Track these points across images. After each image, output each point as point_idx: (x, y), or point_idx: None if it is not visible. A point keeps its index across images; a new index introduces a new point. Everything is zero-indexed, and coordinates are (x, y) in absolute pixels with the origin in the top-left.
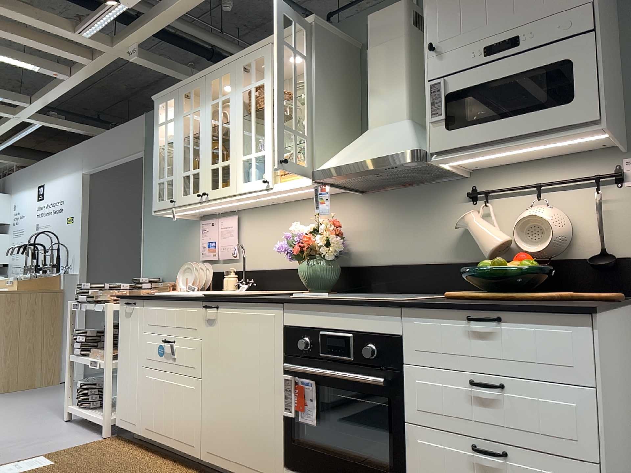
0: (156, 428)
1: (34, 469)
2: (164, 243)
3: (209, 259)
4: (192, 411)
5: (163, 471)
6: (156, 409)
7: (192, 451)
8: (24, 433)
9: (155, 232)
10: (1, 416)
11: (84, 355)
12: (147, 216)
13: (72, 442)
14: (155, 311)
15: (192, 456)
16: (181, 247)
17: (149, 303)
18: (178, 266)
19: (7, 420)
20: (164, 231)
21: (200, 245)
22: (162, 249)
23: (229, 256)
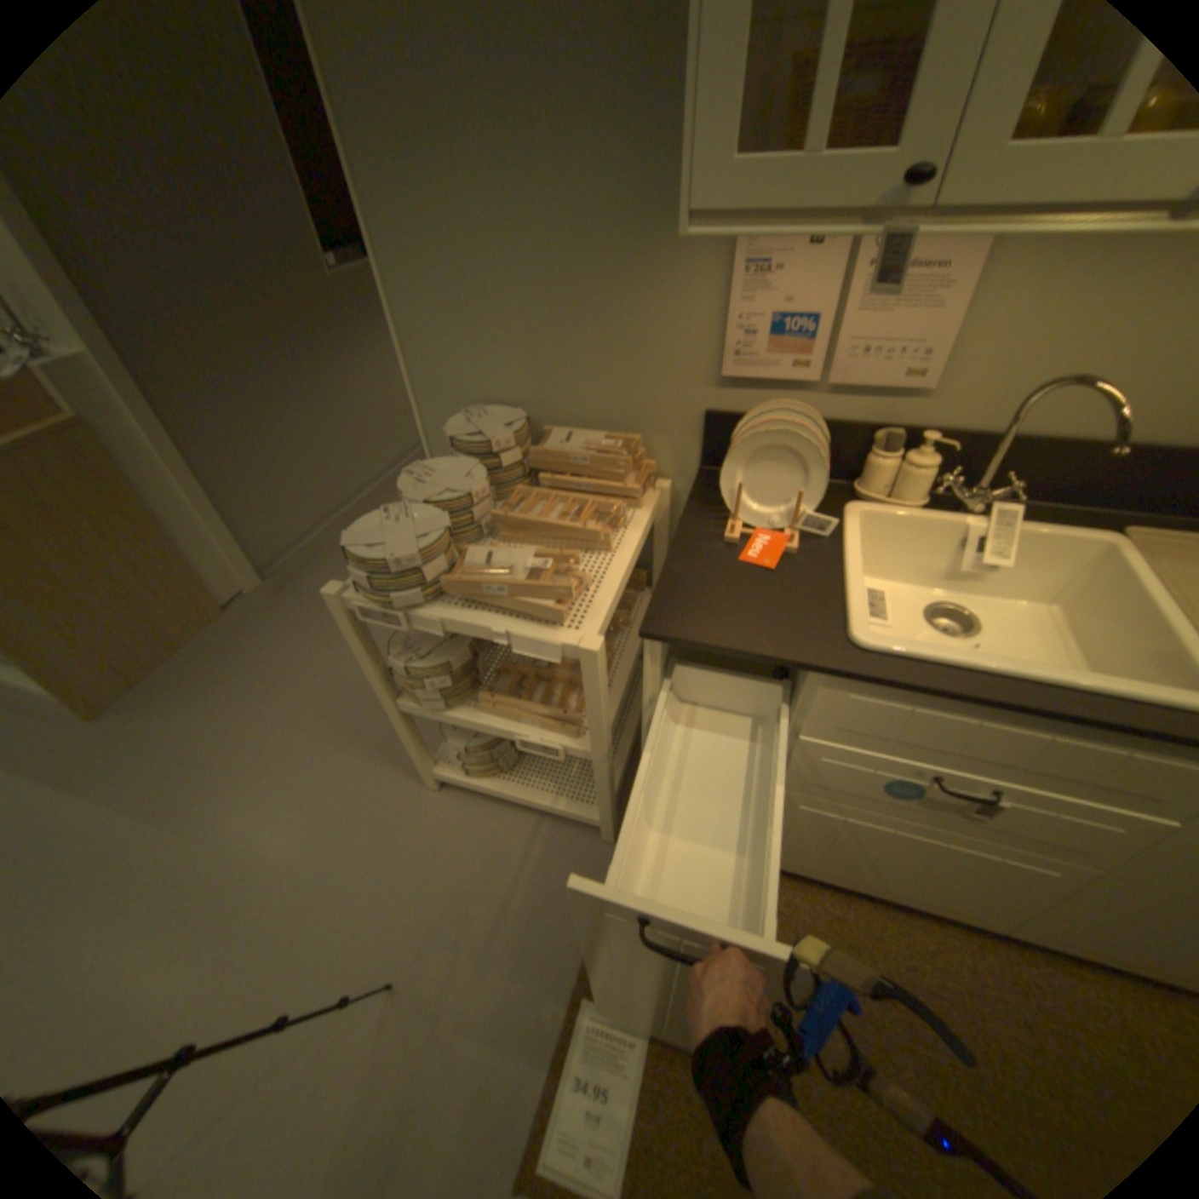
0: (829, 872)
1: (642, 1080)
2: (505, 287)
3: (772, 373)
4: (1022, 897)
5: (903, 955)
6: (840, 856)
7: (981, 925)
8: (404, 892)
9: (442, 236)
10: (250, 820)
11: (450, 702)
12: (368, 153)
13: (561, 888)
14: (903, 716)
15: (976, 928)
16: (606, 313)
17: (866, 689)
18: (595, 379)
19: (285, 833)
20: (498, 235)
21: (737, 321)
22: (495, 310)
23: (895, 378)
